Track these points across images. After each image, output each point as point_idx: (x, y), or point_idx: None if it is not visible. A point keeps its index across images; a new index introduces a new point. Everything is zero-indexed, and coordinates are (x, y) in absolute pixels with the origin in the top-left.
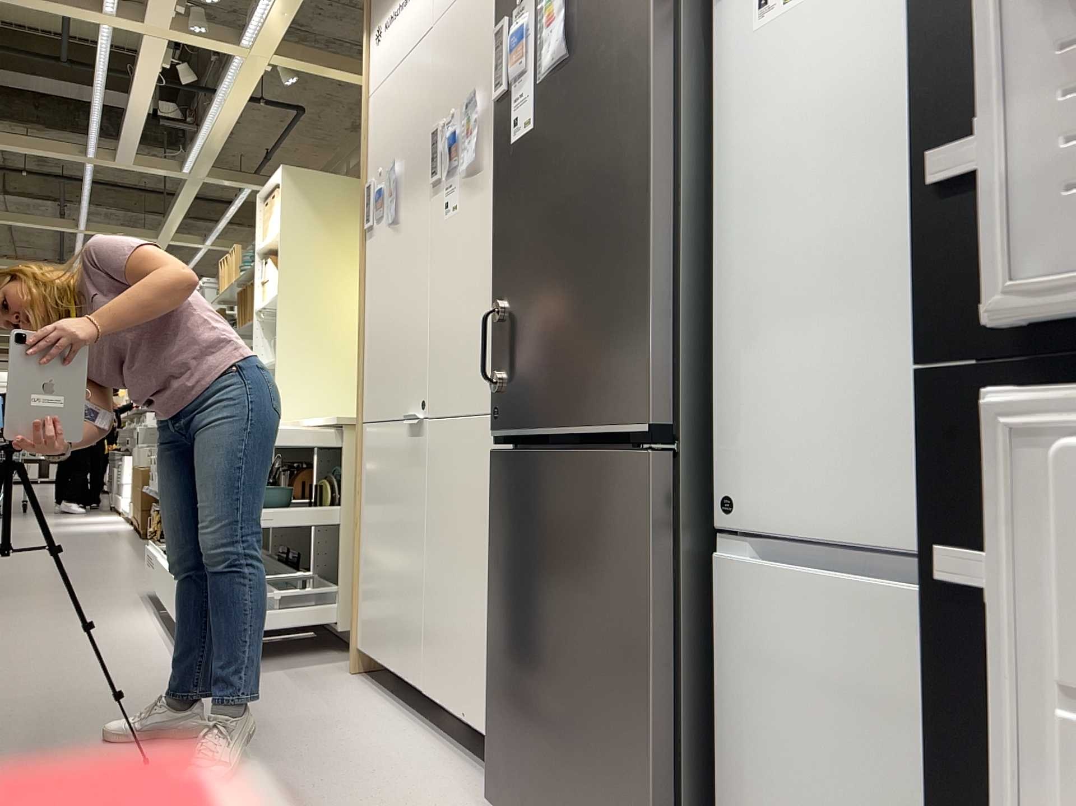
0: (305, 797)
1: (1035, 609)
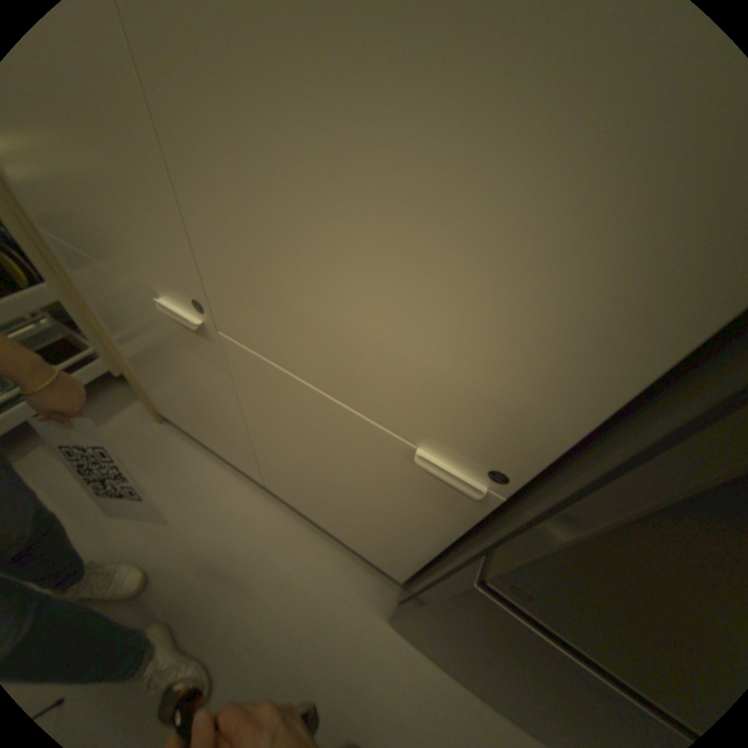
0: (246, 664)
1: None
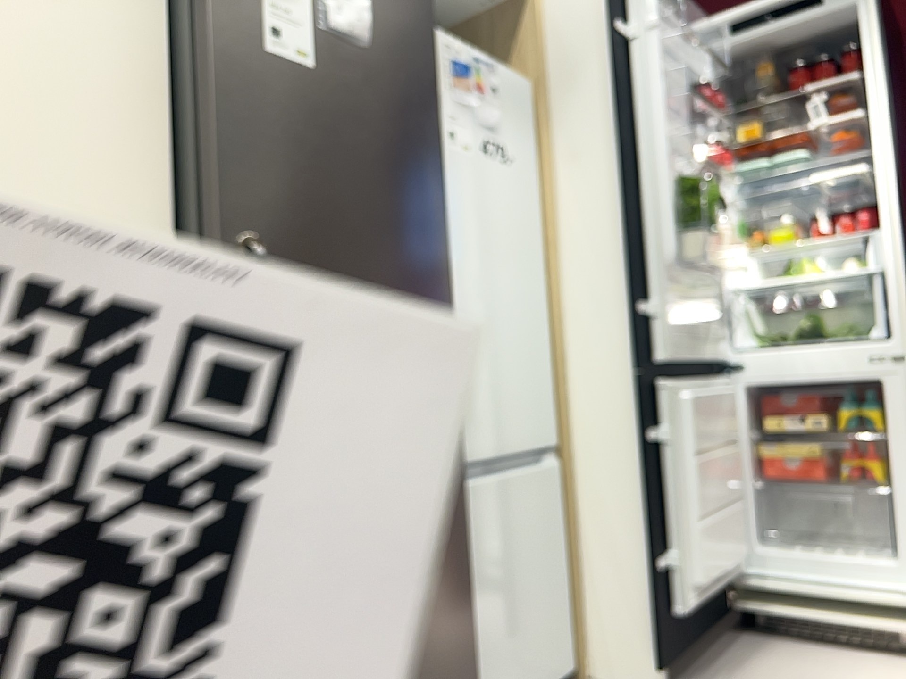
0: None
1: (674, 434)
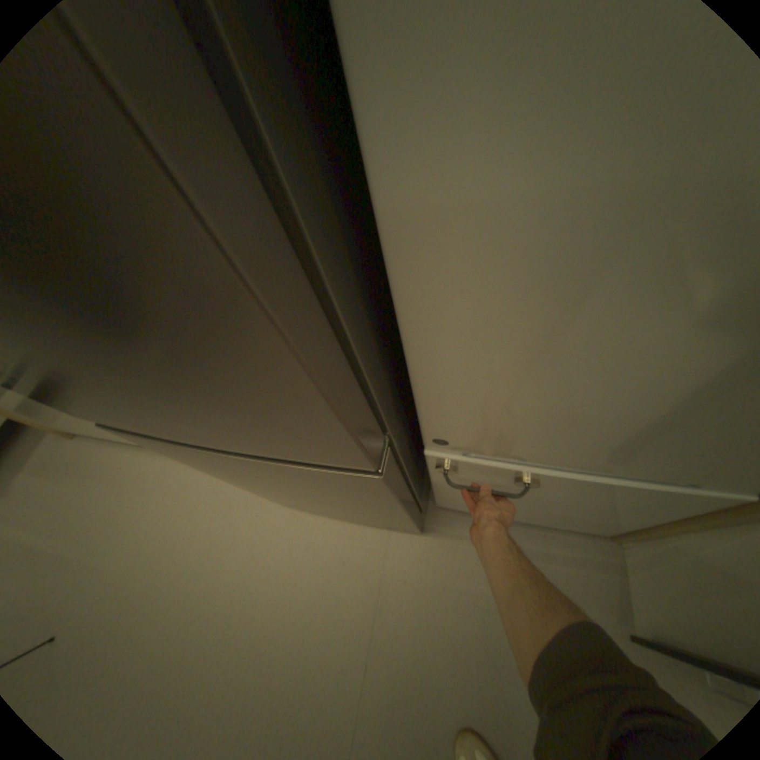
0: (172, 571)
1: None
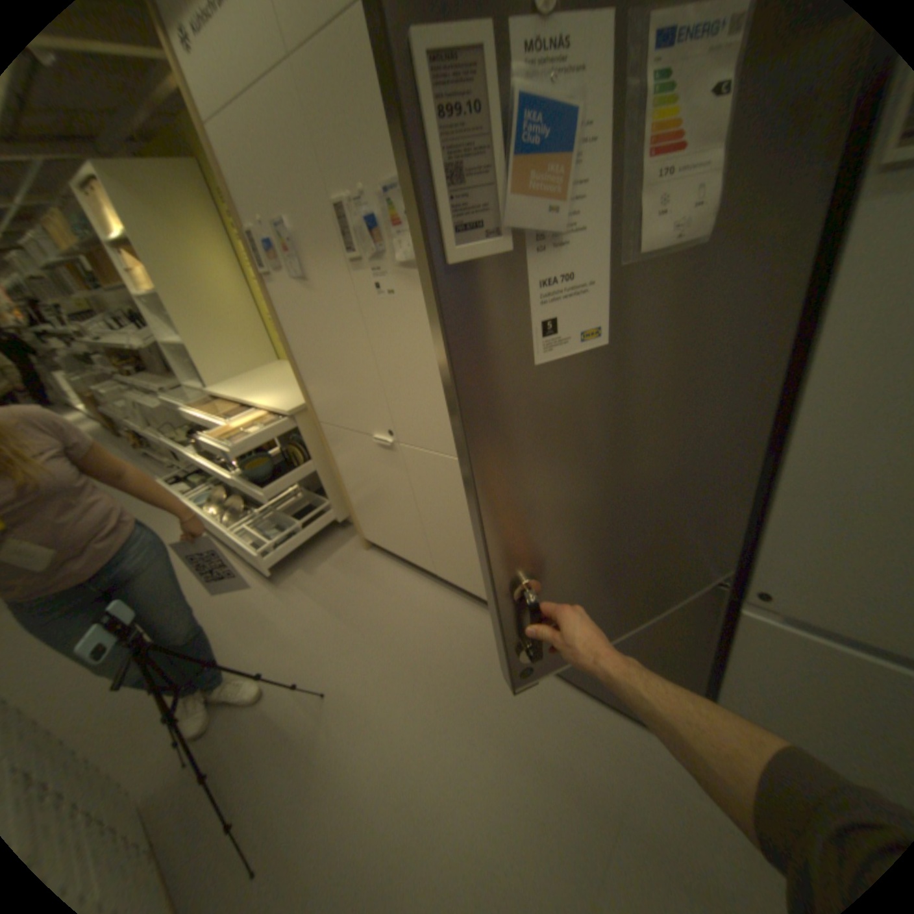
0: (429, 682)
1: None
